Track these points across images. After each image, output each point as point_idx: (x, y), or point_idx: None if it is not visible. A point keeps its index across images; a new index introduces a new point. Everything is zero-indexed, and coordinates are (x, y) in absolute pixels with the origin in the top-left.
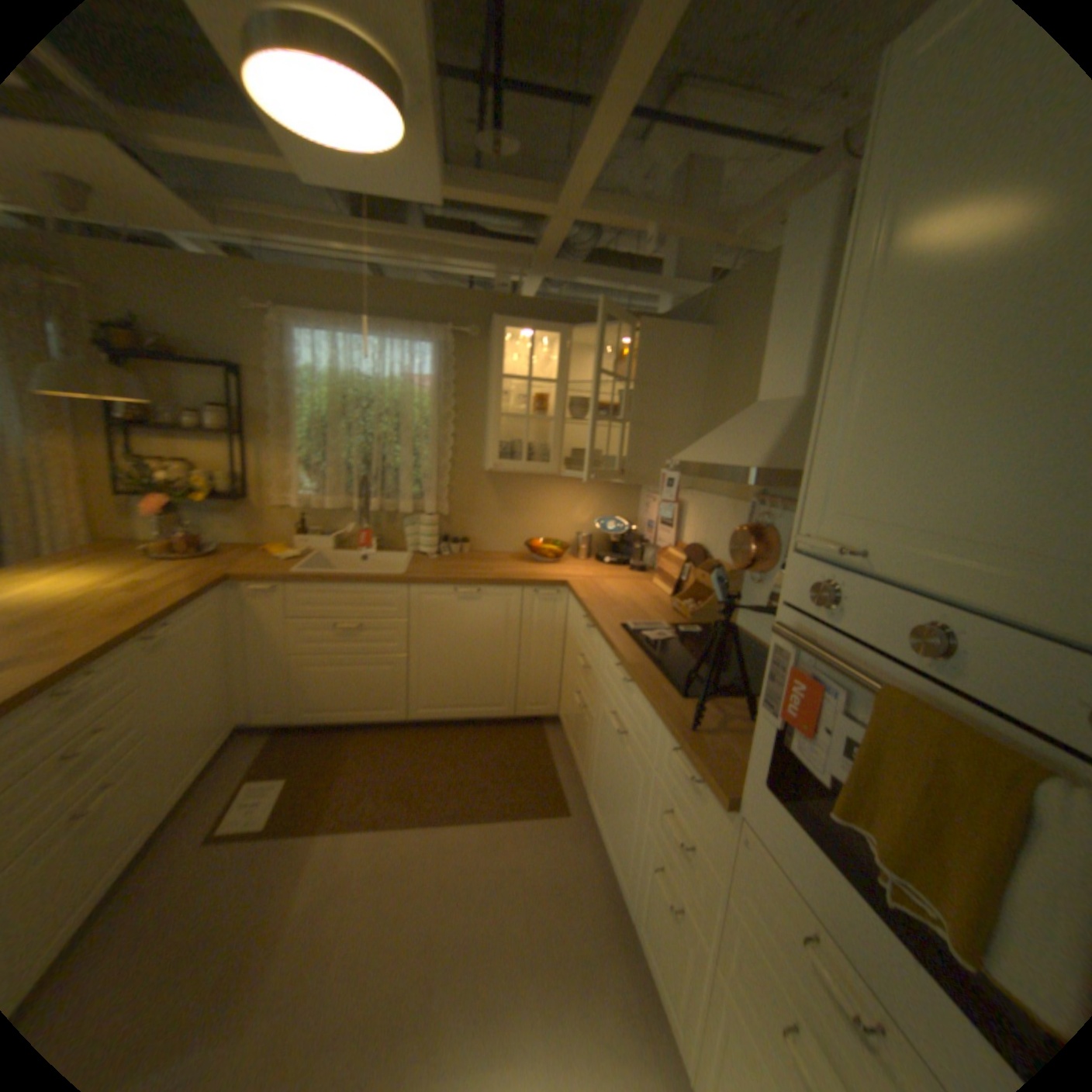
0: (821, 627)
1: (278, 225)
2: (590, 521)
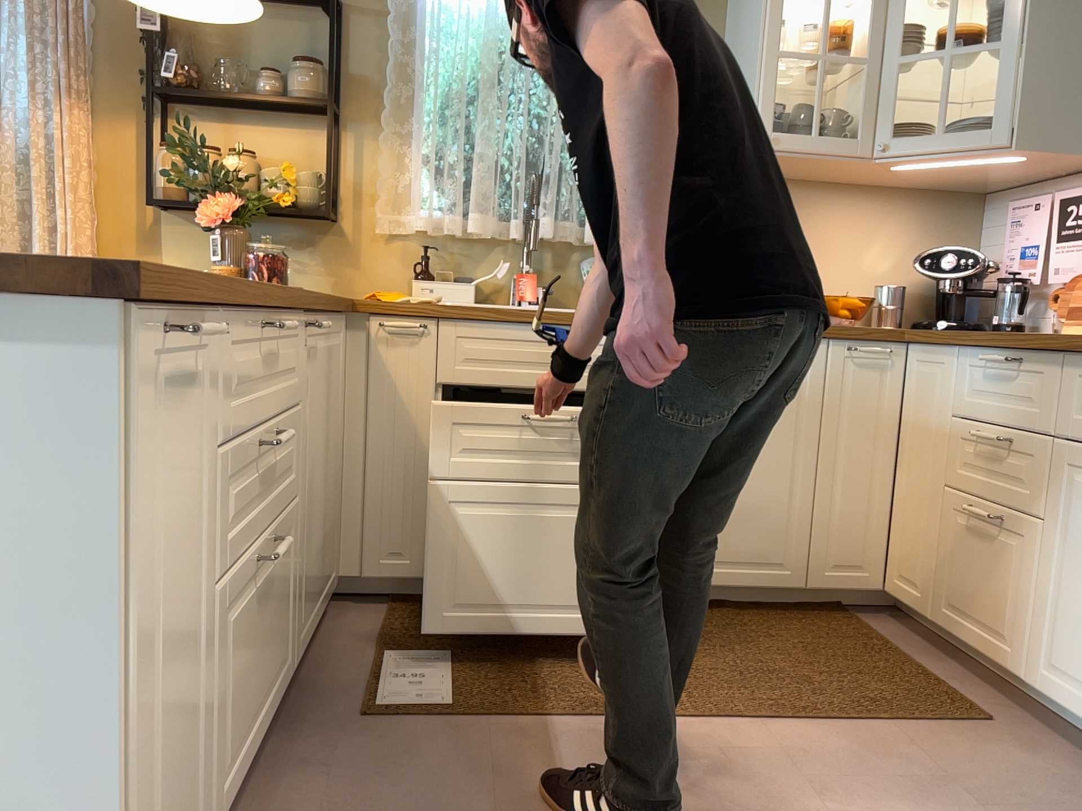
0: None
1: None
2: (894, 266)
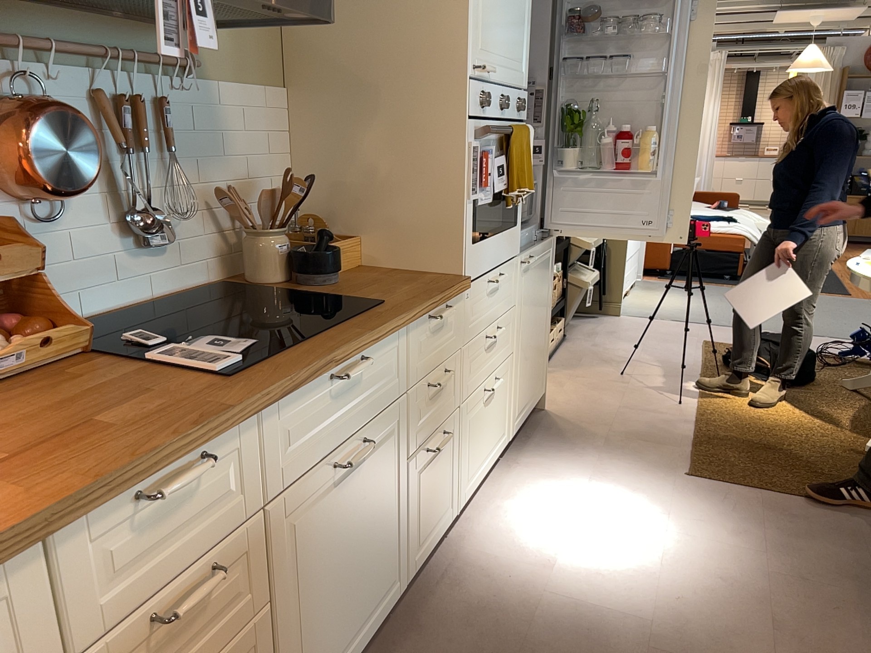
0: (481, 121)
1: None
2: None
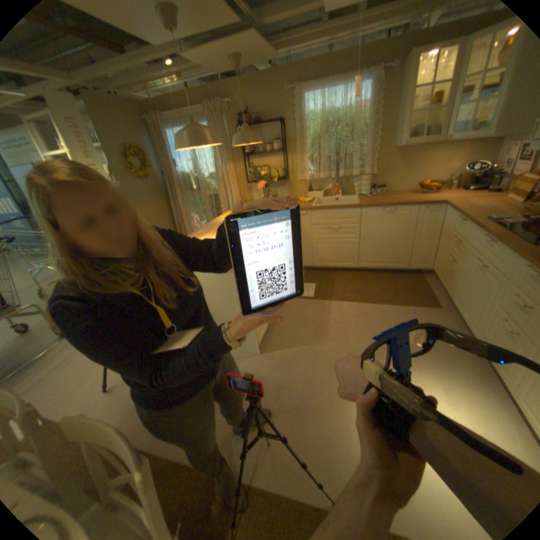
0: None
1: (296, 39)
2: (460, 166)
